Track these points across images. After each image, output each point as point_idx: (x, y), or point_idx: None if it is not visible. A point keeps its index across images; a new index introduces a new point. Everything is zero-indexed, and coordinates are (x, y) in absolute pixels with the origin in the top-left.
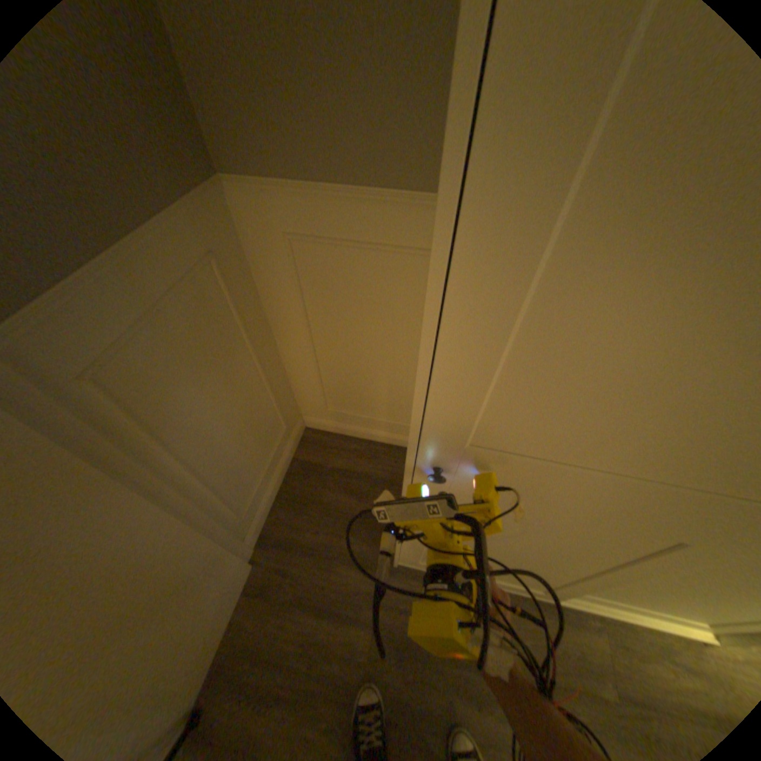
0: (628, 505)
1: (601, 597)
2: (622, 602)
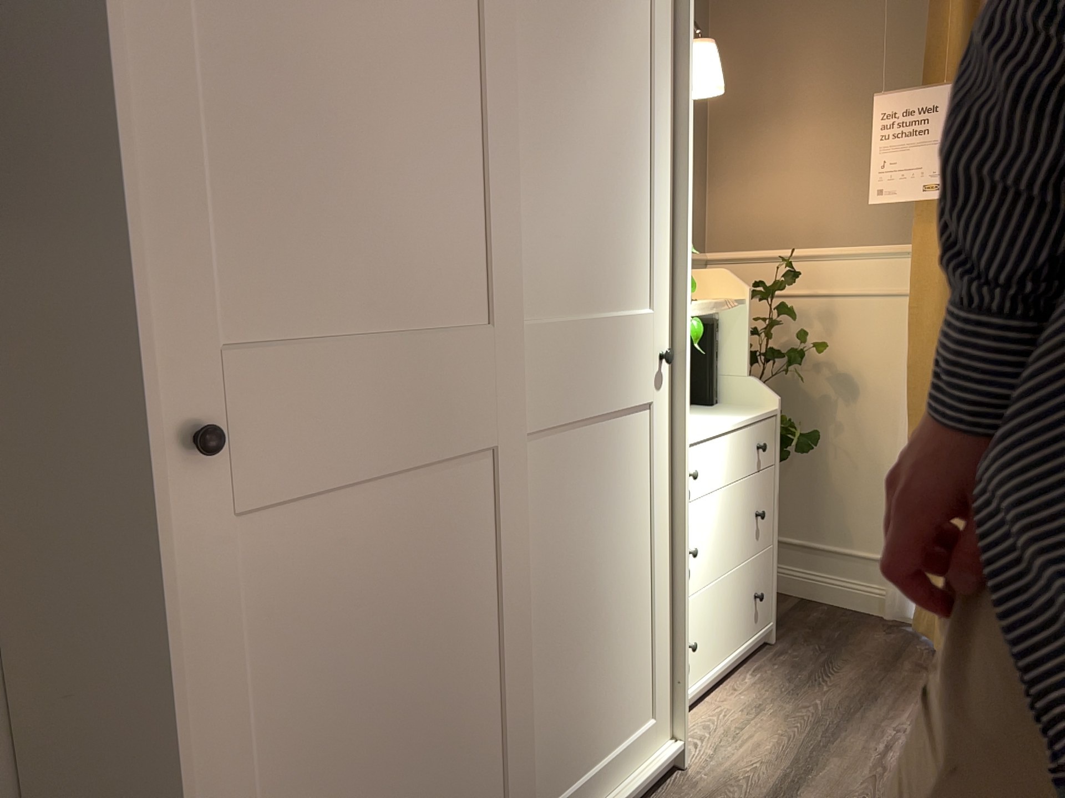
0: (415, 392)
1: (558, 784)
2: (579, 768)
